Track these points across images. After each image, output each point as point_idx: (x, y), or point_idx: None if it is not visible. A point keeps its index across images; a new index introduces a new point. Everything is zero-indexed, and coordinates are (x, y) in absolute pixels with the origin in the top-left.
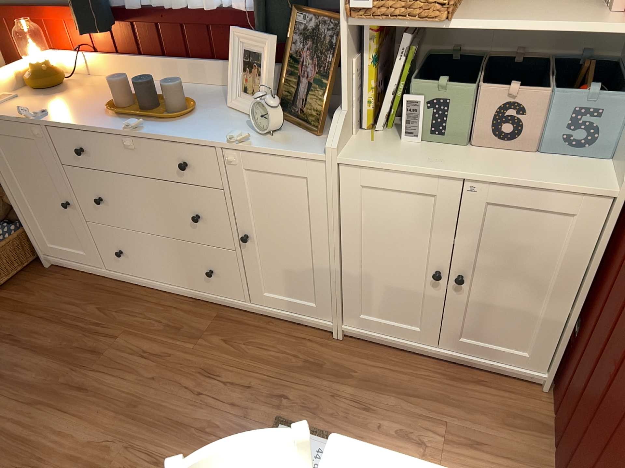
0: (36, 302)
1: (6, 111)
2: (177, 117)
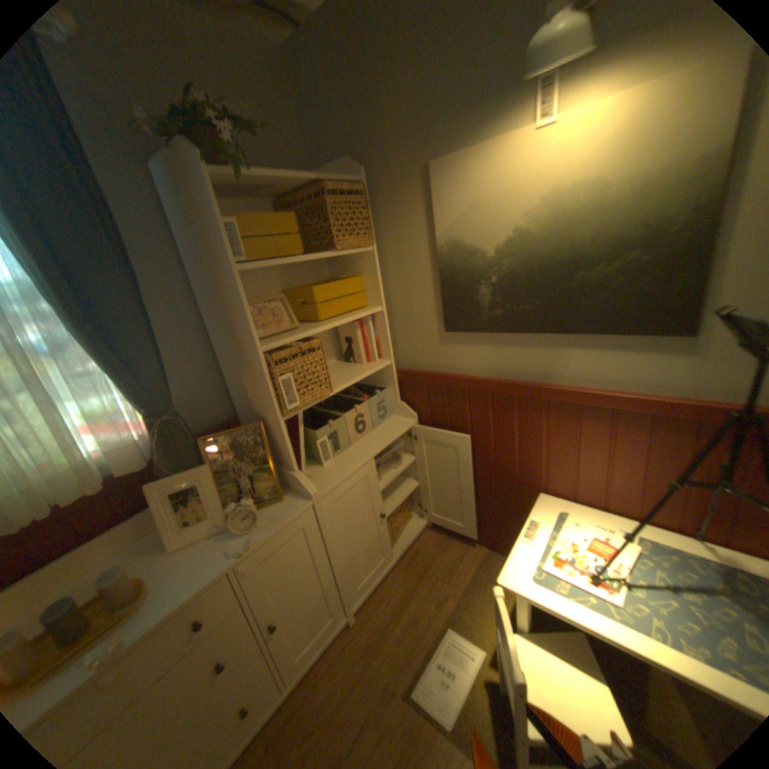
0: None
1: None
2: (140, 599)
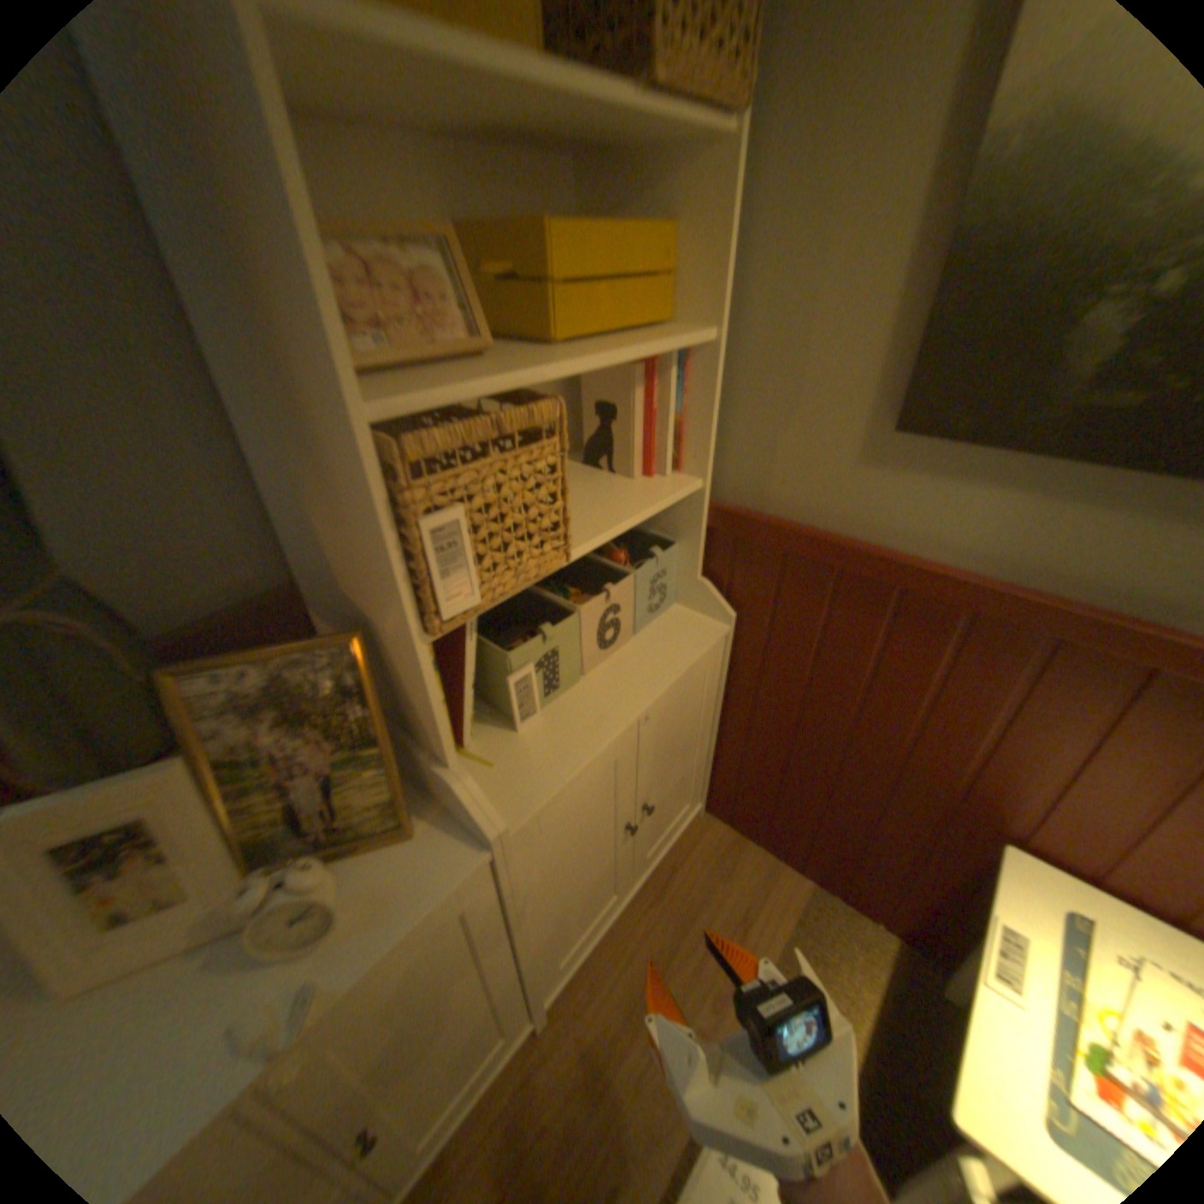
0: None
1: None
2: None
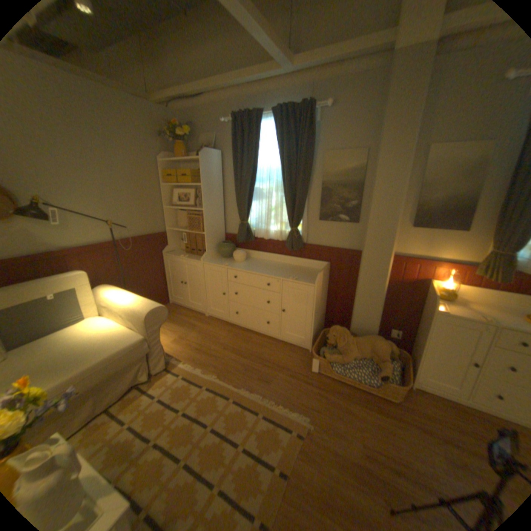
0: (432, 416)
1: (453, 311)
2: None
